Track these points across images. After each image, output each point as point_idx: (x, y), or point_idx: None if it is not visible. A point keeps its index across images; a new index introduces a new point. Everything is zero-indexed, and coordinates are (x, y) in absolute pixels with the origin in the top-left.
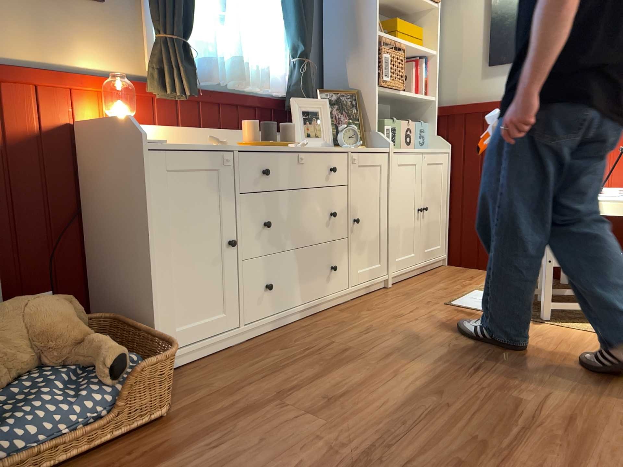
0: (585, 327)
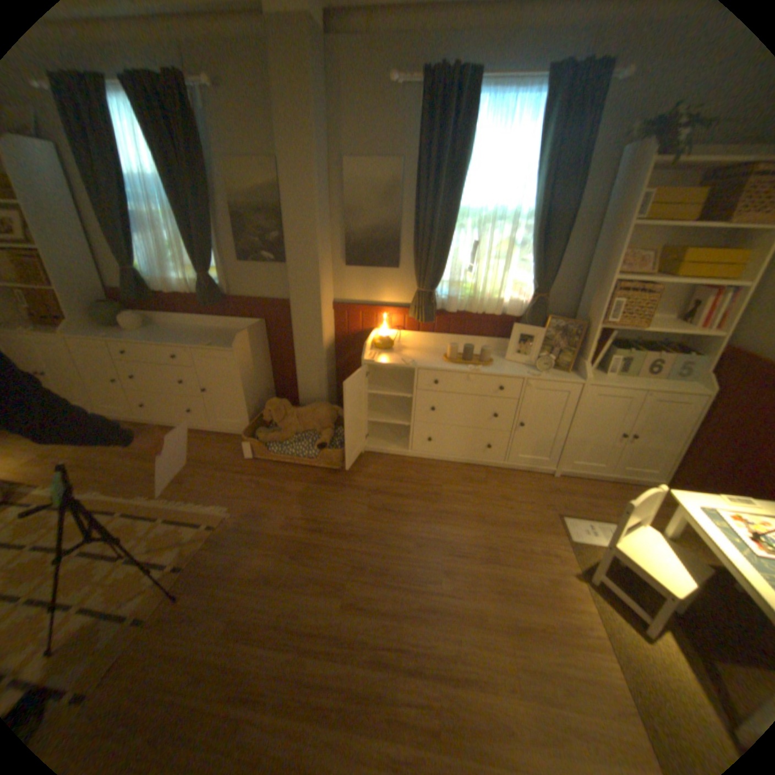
0: (606, 616)
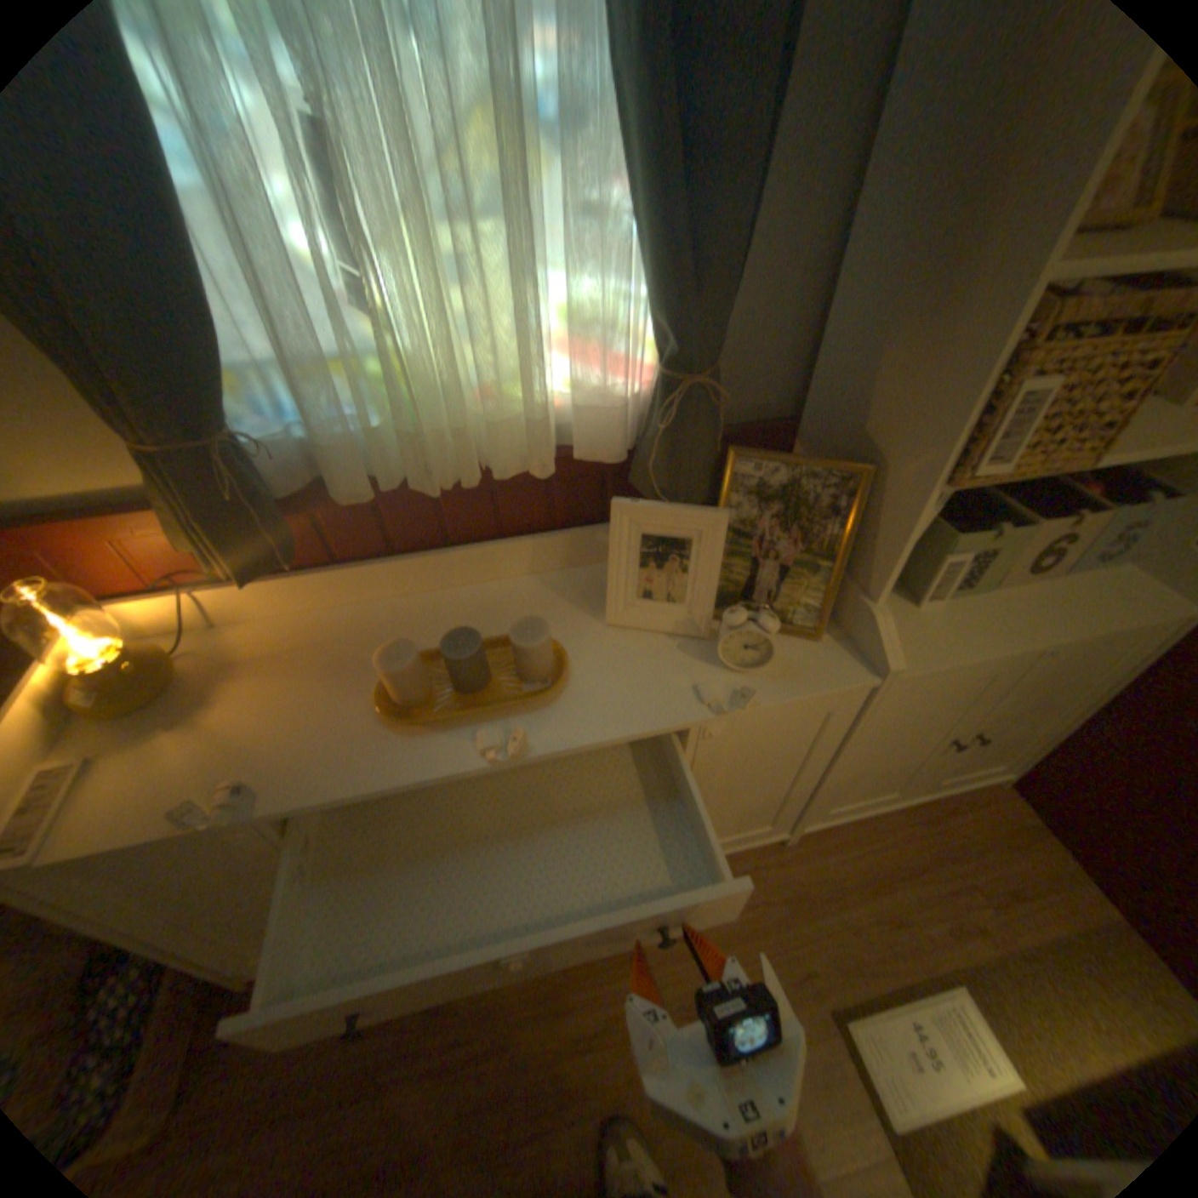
0: None
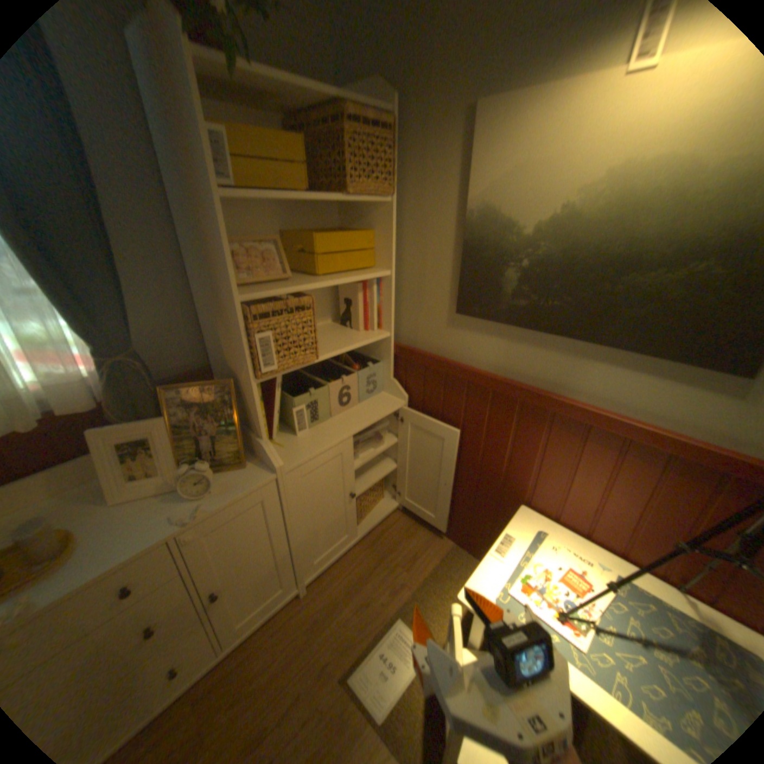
0: None
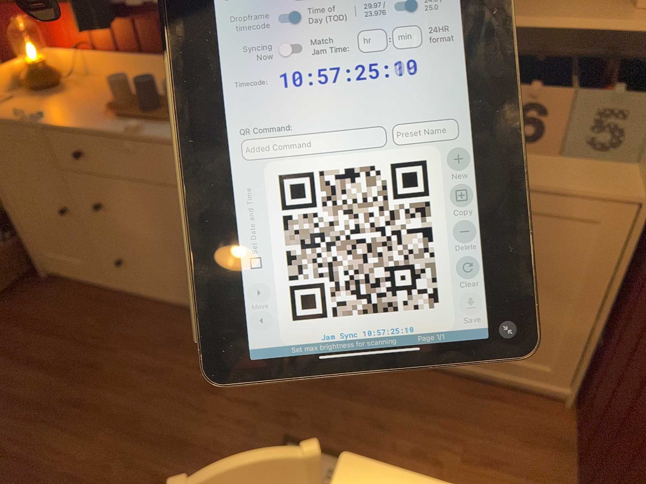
0: None
